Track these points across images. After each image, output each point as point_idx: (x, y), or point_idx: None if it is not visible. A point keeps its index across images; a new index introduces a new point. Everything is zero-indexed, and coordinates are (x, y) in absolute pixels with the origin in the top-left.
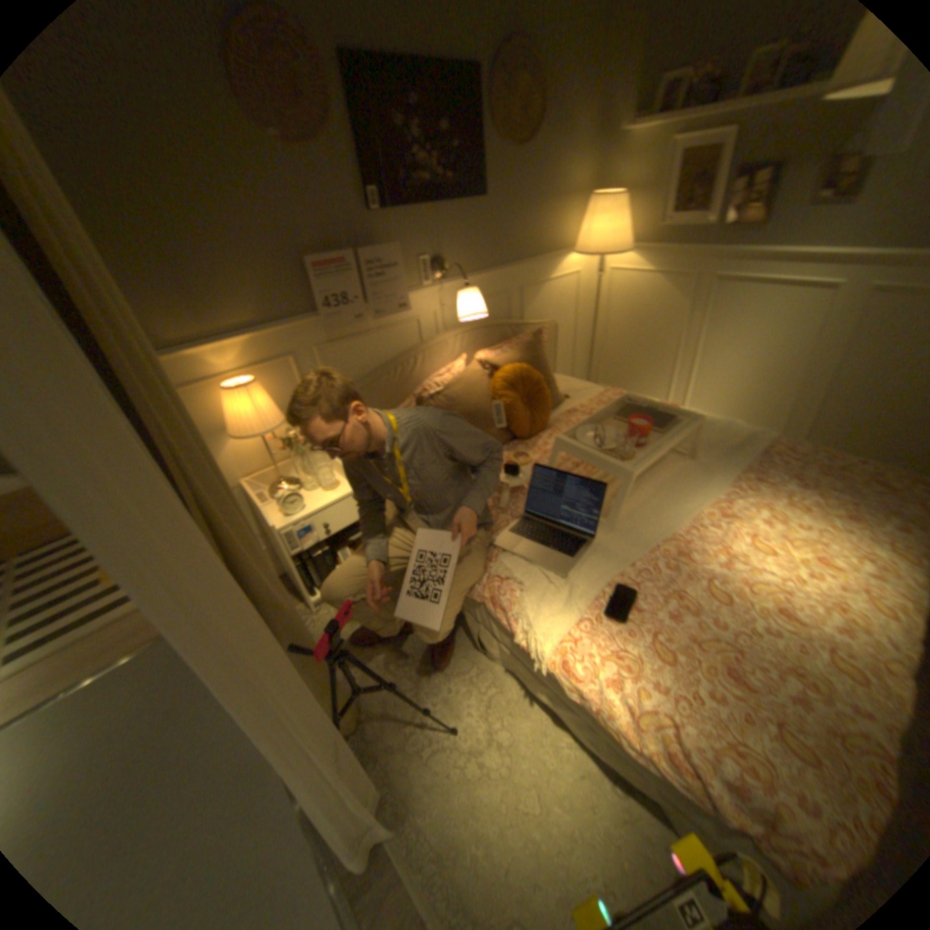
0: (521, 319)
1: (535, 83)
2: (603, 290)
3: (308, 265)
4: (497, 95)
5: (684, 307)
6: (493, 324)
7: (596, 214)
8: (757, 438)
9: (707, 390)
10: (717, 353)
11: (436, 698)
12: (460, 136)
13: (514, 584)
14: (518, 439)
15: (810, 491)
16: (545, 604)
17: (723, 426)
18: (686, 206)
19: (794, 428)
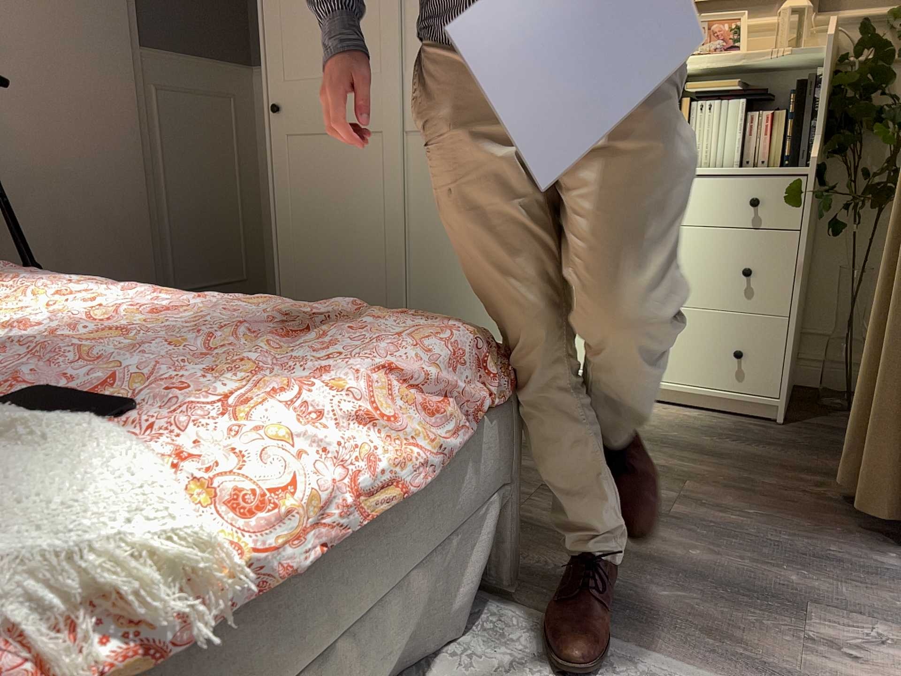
0: None
1: None
2: None
3: None
4: None
5: None
6: None
7: None
8: None
9: None
10: None
11: None
12: None
13: None
14: None
15: None
16: None
17: None
18: None
19: None
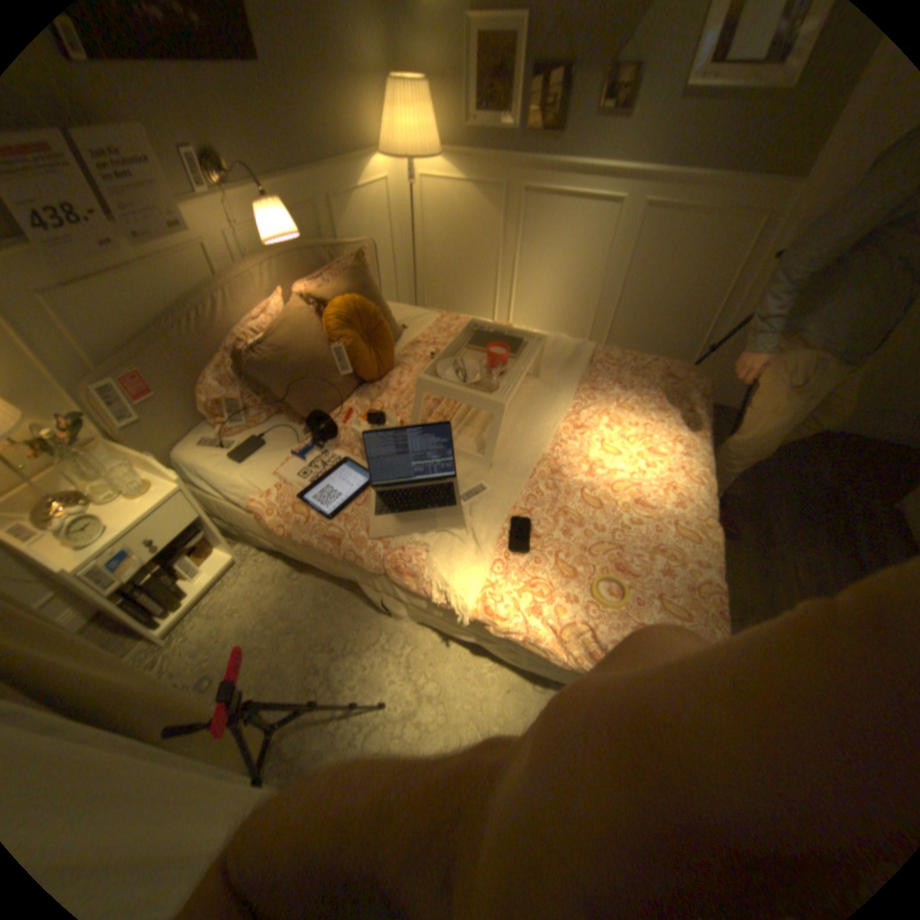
0: (334, 236)
1: None
2: (414, 199)
3: None
4: None
5: (498, 219)
6: (303, 244)
7: (397, 102)
8: (582, 348)
9: (527, 305)
10: (532, 267)
11: (353, 680)
12: None
13: (415, 546)
14: (368, 383)
15: (630, 391)
16: (452, 557)
17: (554, 341)
18: (488, 102)
19: (597, 333)
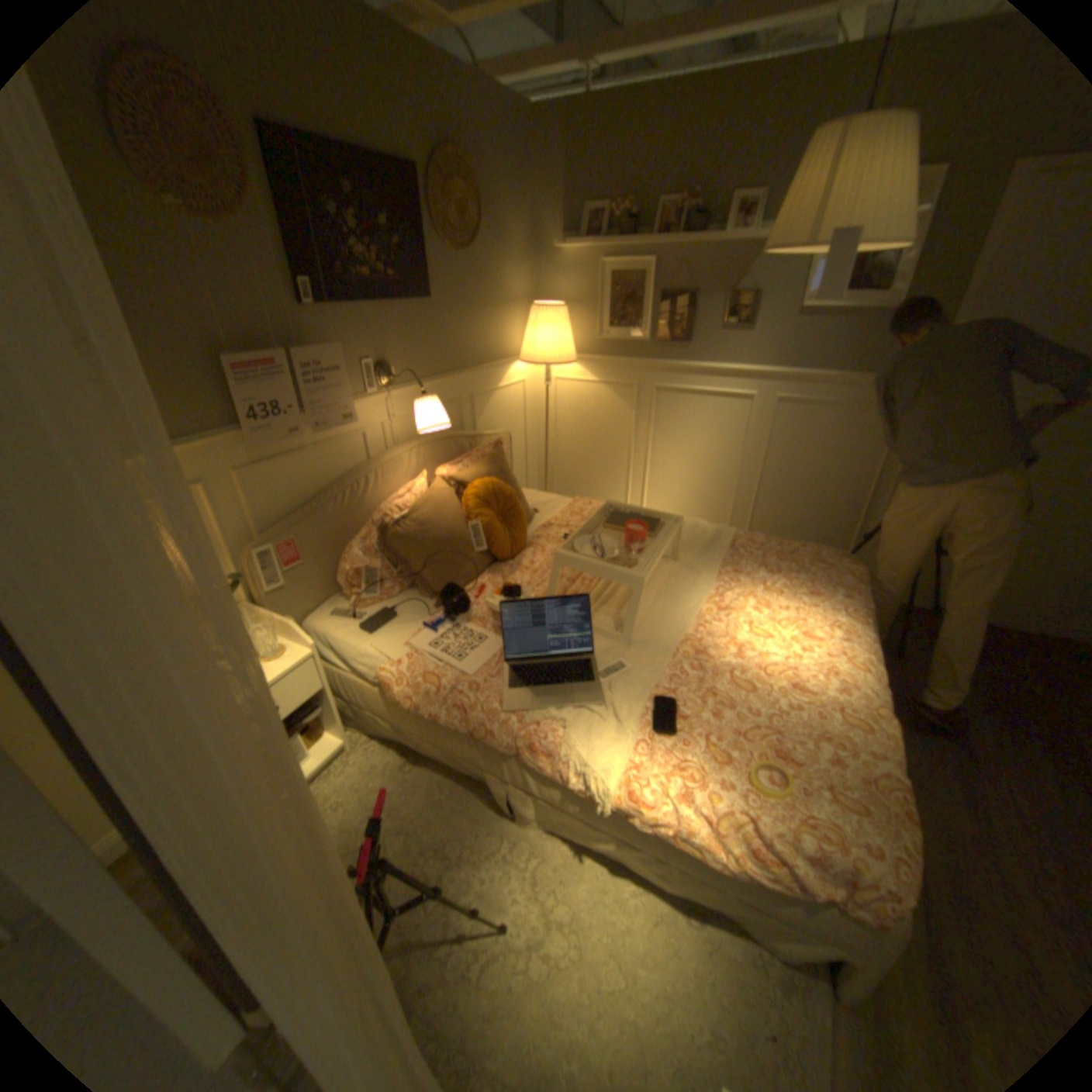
0: (473, 429)
1: (469, 190)
2: (548, 399)
3: (225, 366)
4: (432, 196)
5: (629, 415)
6: (448, 435)
7: (539, 324)
8: (721, 533)
9: (660, 494)
10: (664, 458)
11: (468, 896)
12: (399, 232)
13: (551, 722)
14: (500, 562)
15: (776, 575)
16: (591, 734)
17: (691, 526)
18: (620, 322)
19: (737, 522)
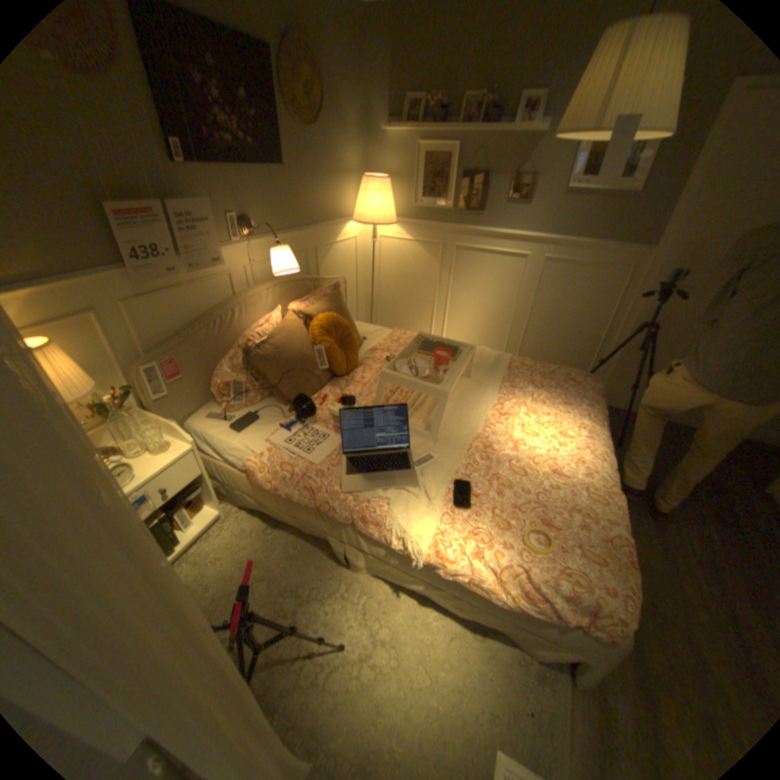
0: (317, 274)
1: (313, 74)
2: (374, 252)
3: (107, 212)
4: (283, 77)
5: (435, 267)
6: (297, 278)
7: (368, 191)
8: (501, 358)
9: (455, 327)
10: (459, 301)
11: (315, 623)
12: (255, 106)
13: (378, 500)
14: (338, 377)
15: (540, 389)
16: (408, 509)
17: (479, 352)
18: (430, 193)
19: (510, 349)
